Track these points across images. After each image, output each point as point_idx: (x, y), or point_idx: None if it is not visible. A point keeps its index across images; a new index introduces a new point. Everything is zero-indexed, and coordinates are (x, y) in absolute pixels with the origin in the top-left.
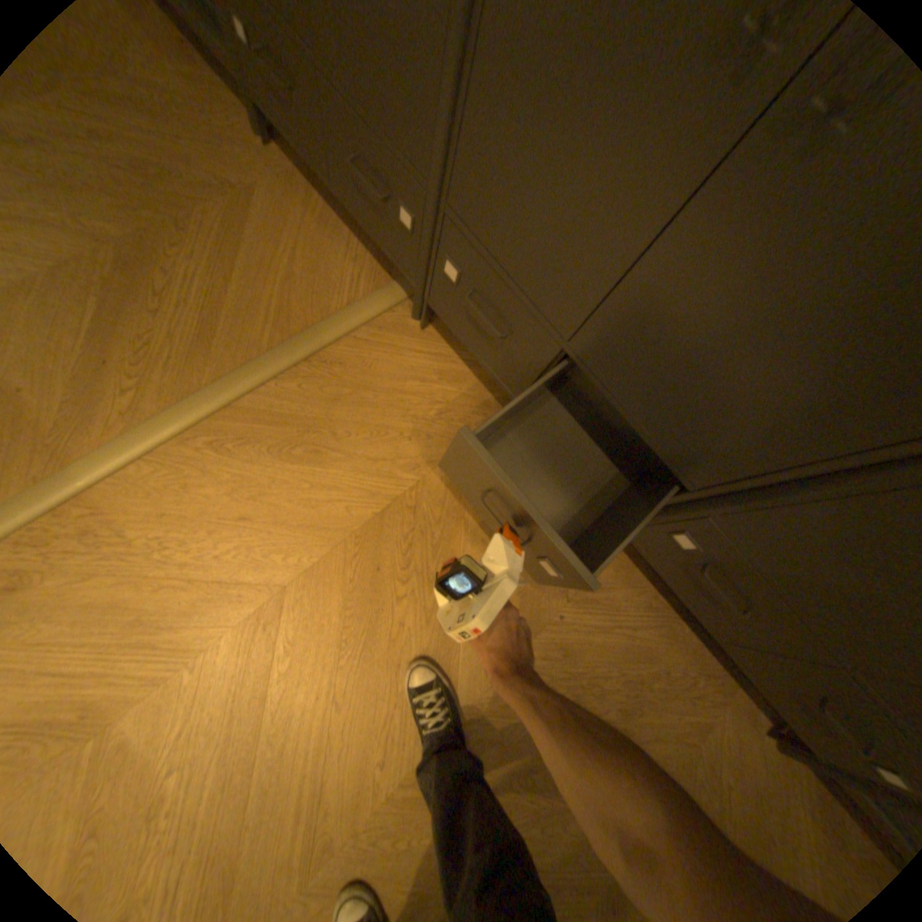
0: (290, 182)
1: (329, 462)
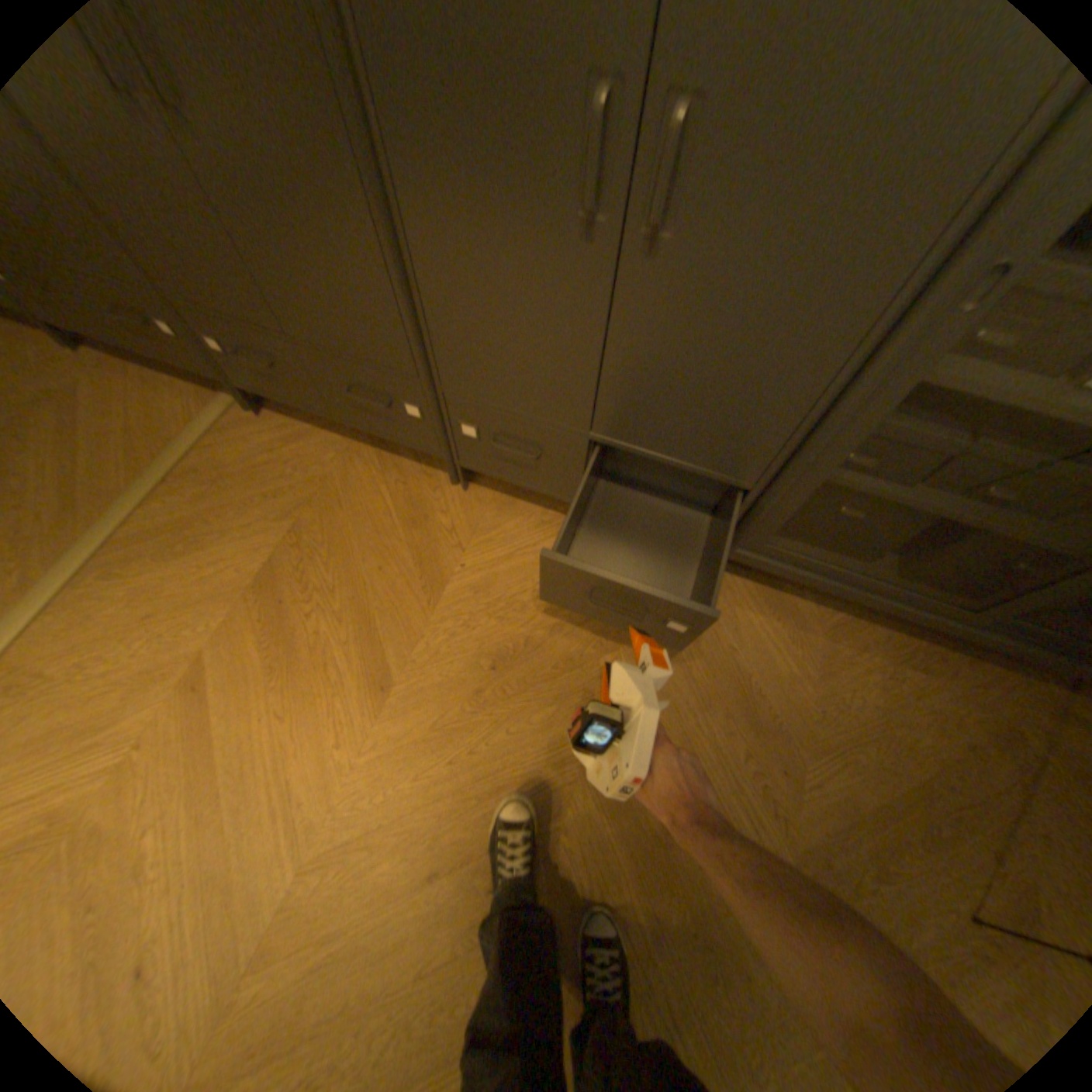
0: (108, 369)
1: (211, 545)
